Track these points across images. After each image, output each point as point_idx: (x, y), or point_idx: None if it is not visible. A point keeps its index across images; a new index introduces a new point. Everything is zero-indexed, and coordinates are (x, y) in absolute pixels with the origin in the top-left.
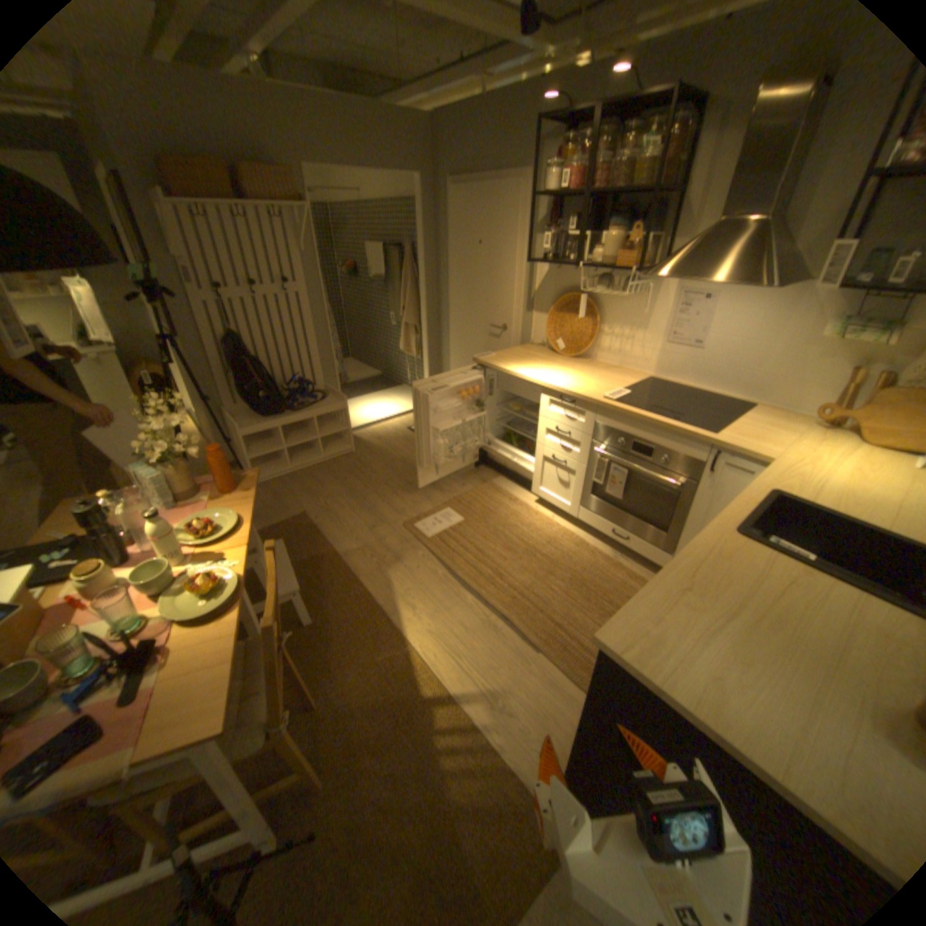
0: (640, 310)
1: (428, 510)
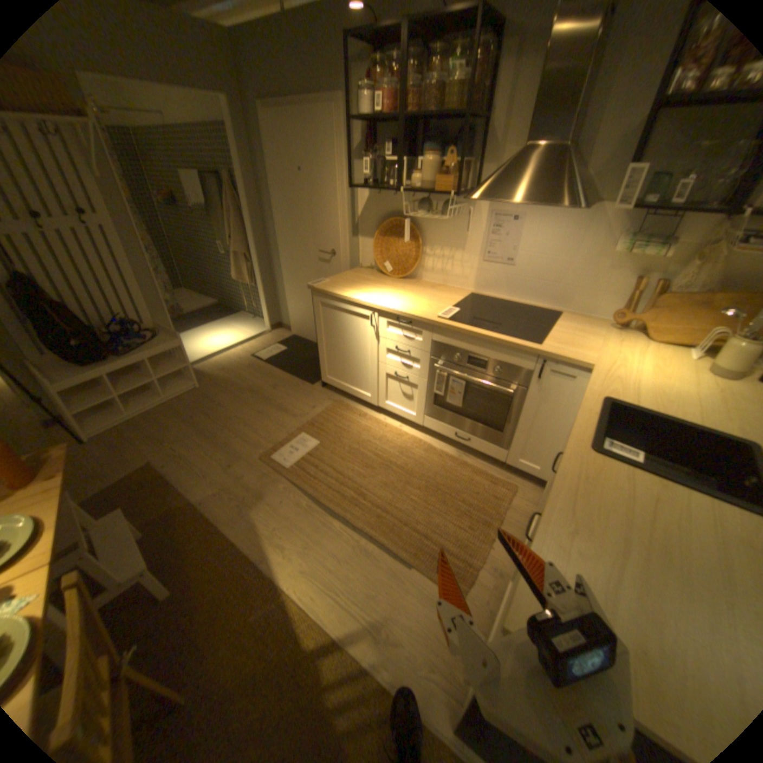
0: (458, 232)
1: (283, 438)
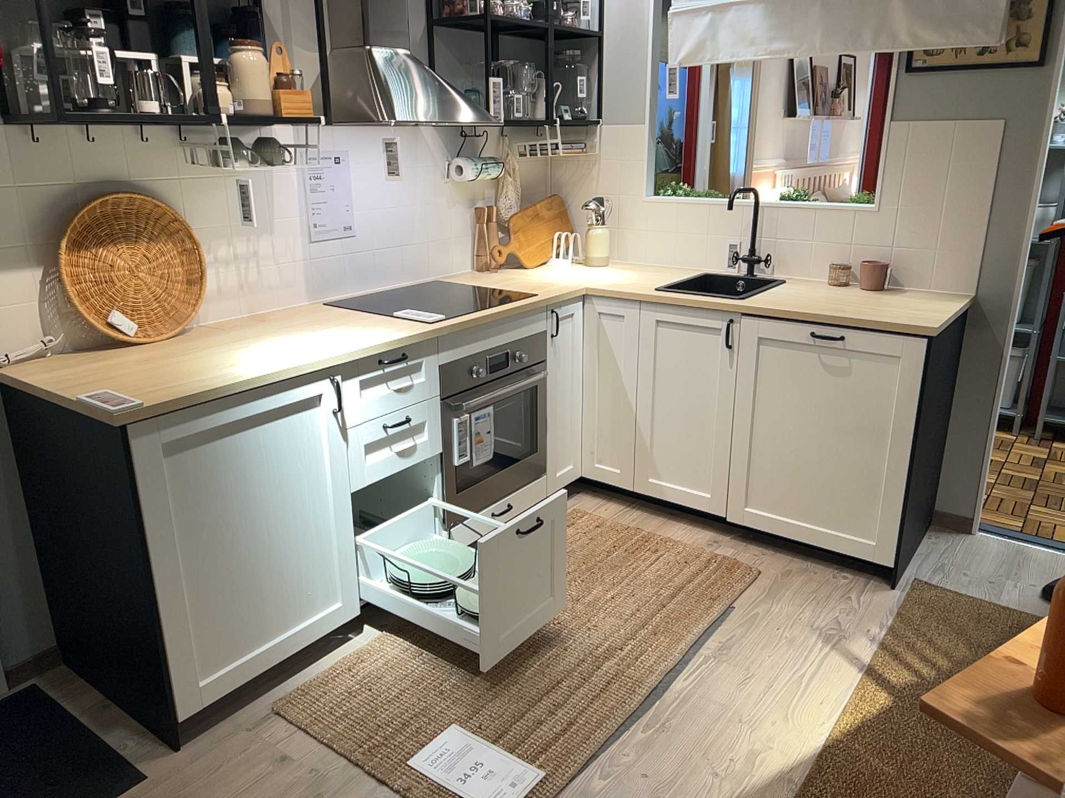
0: (256, 202)
1: None
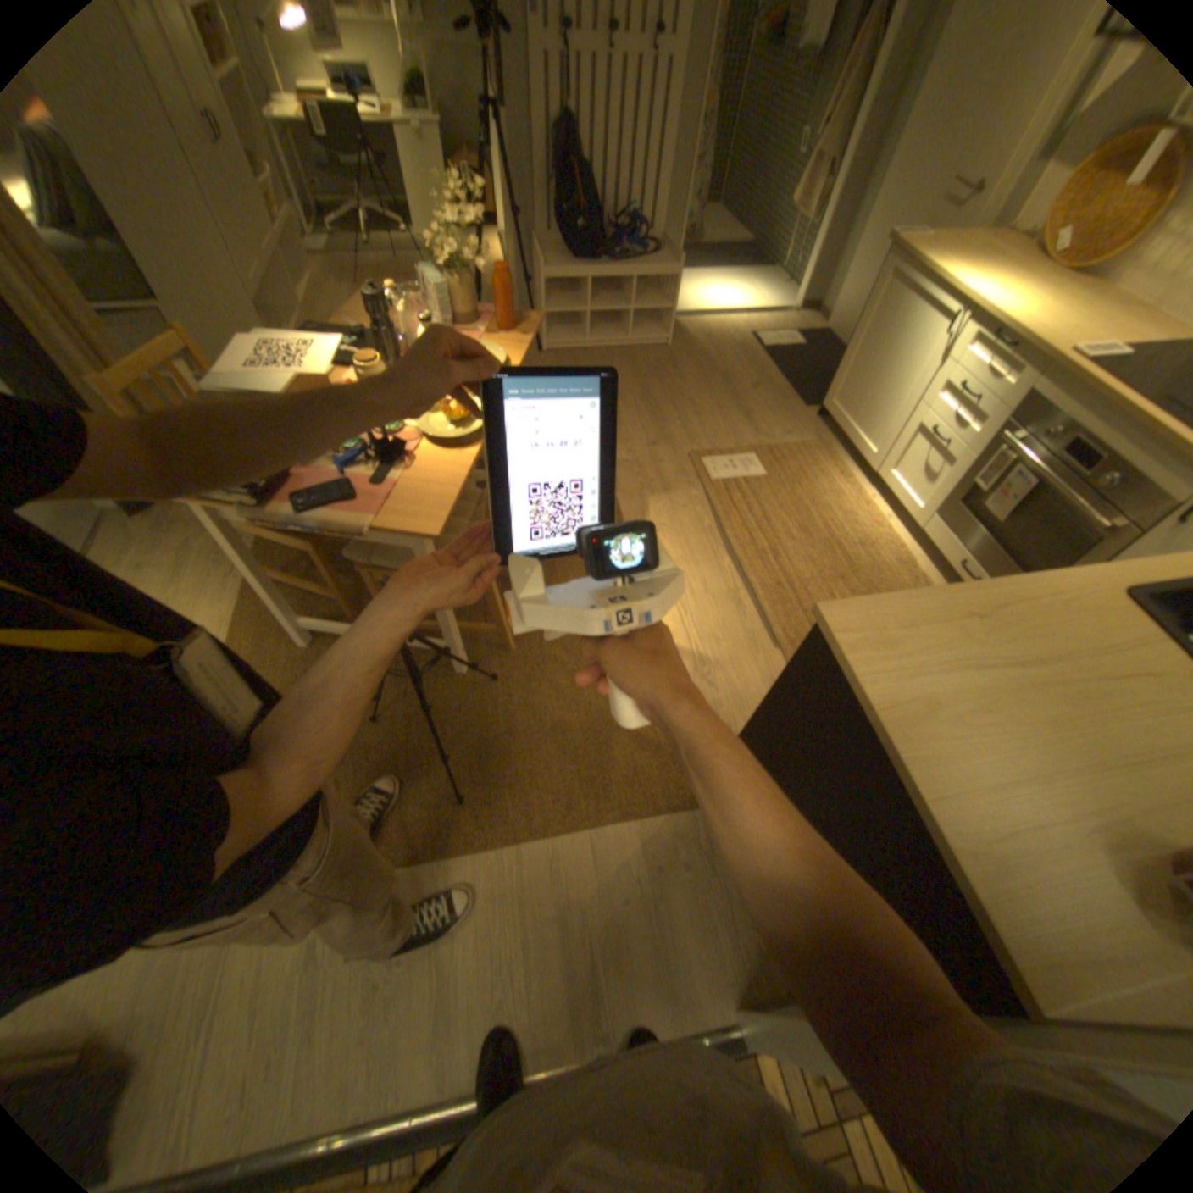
0: None
1: (726, 449)
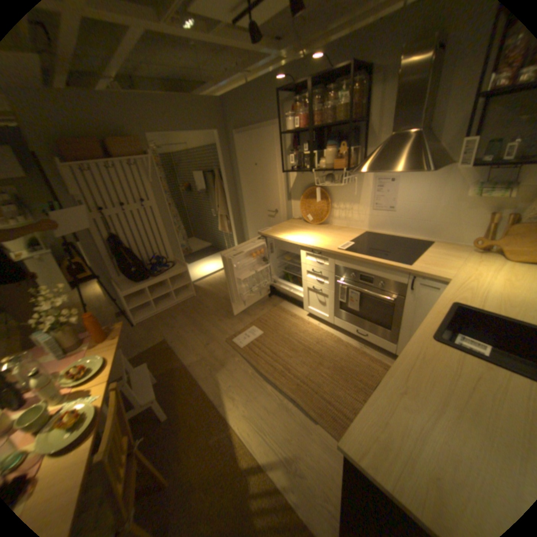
0: (353, 192)
1: (240, 329)
